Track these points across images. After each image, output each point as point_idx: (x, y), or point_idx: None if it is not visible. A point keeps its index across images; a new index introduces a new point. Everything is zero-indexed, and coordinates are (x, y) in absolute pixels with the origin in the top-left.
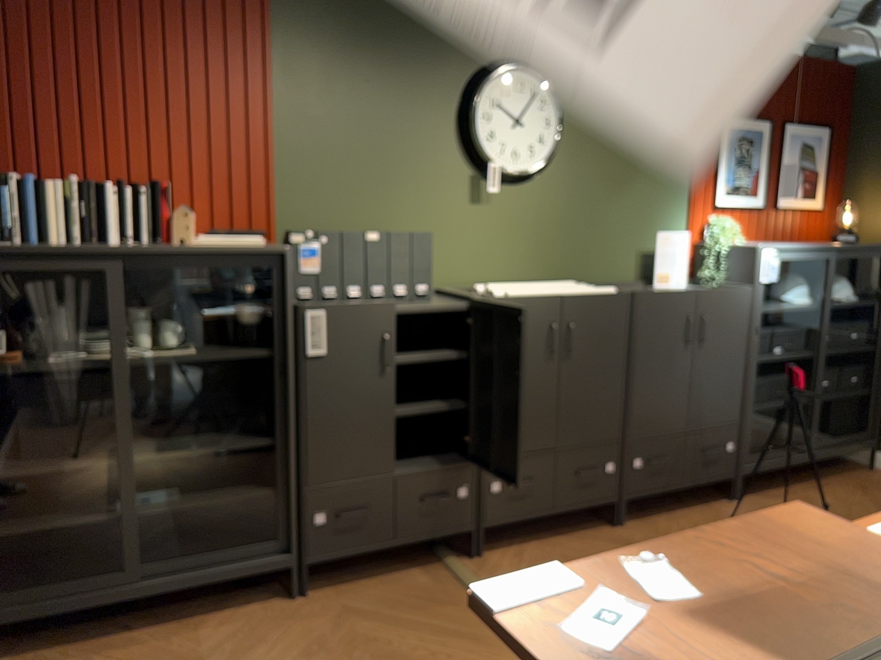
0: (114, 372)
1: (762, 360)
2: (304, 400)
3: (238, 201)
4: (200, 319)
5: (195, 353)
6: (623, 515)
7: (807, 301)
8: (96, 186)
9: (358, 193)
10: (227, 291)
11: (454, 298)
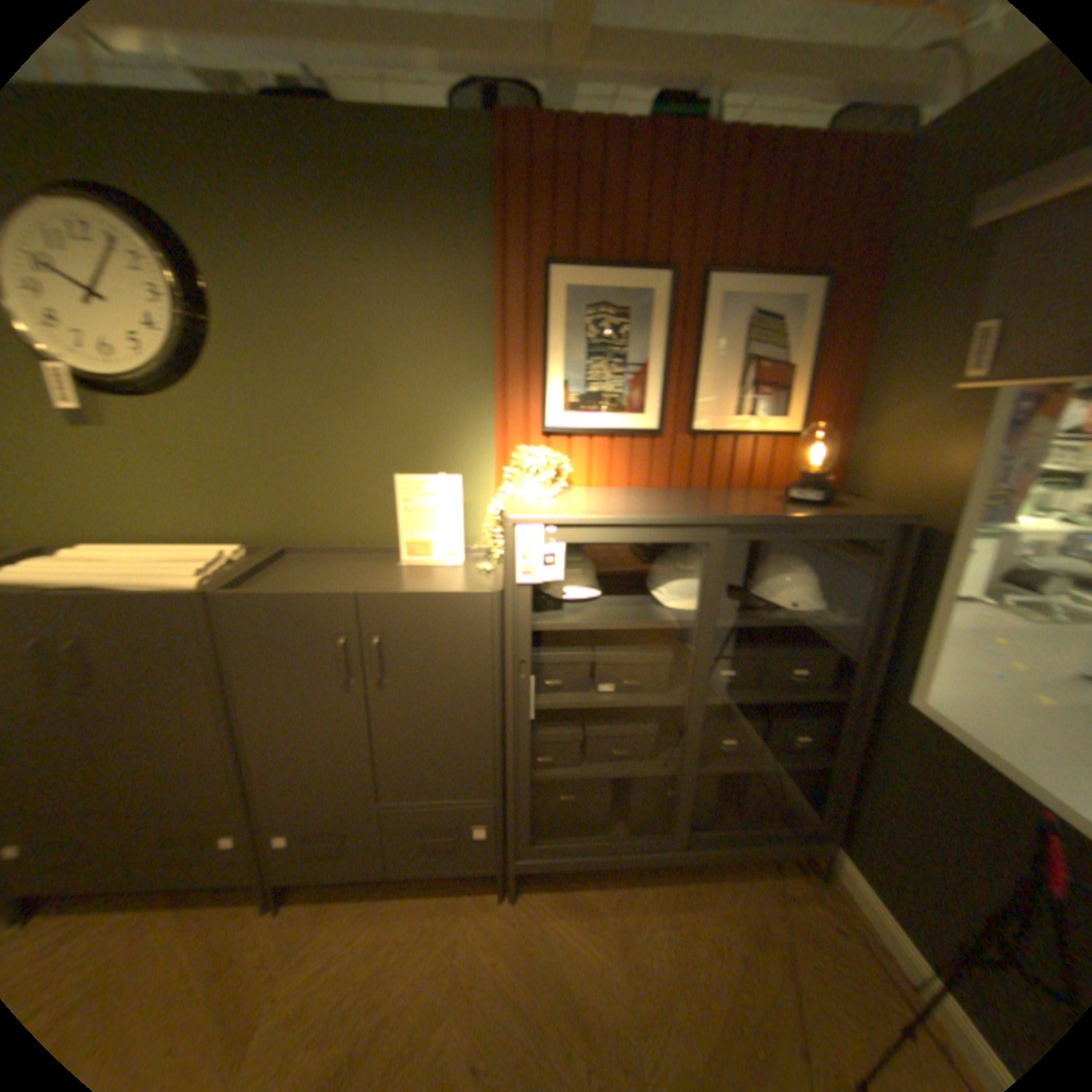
0: None
1: (552, 705)
2: None
3: None
4: None
5: None
6: (267, 903)
7: (685, 606)
8: None
9: None
10: None
11: None
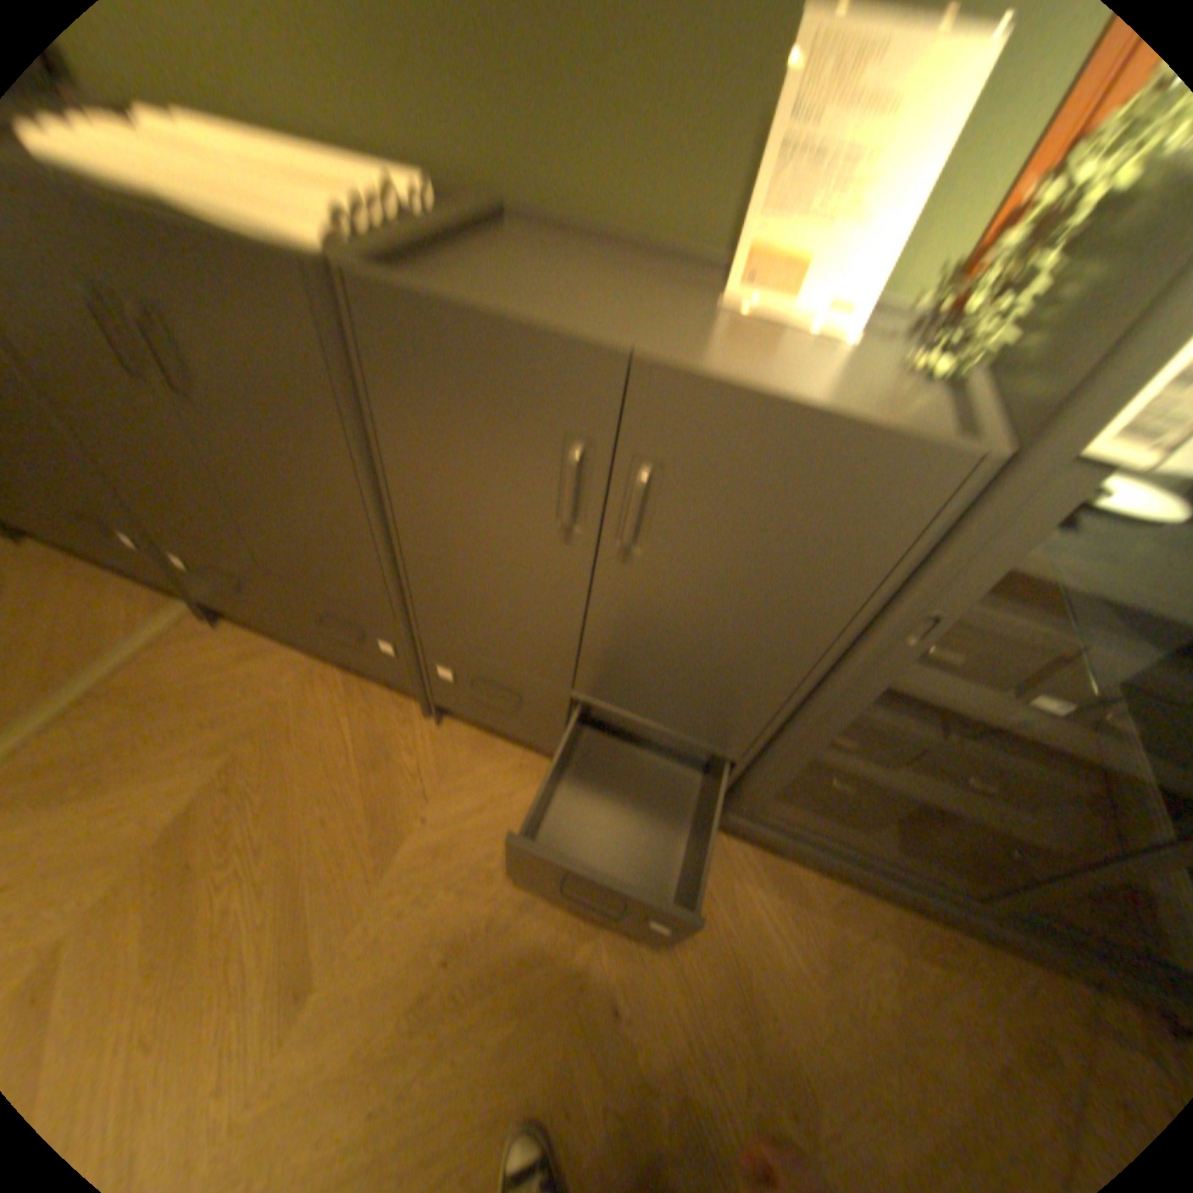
0: None
1: (925, 691)
2: None
3: None
4: None
5: None
6: (432, 710)
7: None
8: None
9: None
10: None
11: None
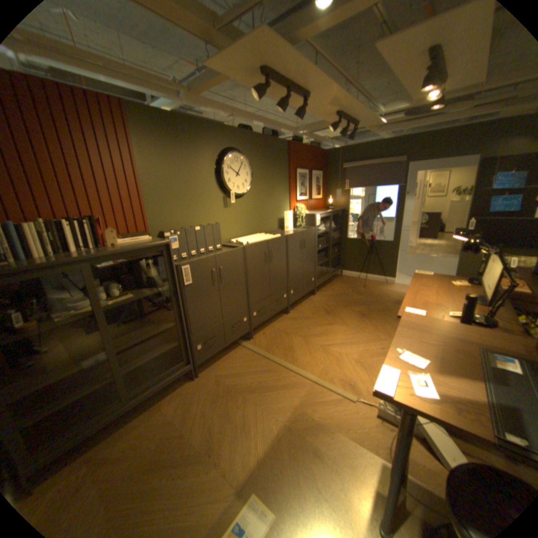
0: (93, 315)
1: (317, 250)
2: (187, 303)
3: (130, 219)
4: (127, 279)
5: (130, 295)
6: (289, 310)
7: (324, 229)
8: (56, 221)
9: (181, 208)
10: (141, 264)
11: (234, 249)
